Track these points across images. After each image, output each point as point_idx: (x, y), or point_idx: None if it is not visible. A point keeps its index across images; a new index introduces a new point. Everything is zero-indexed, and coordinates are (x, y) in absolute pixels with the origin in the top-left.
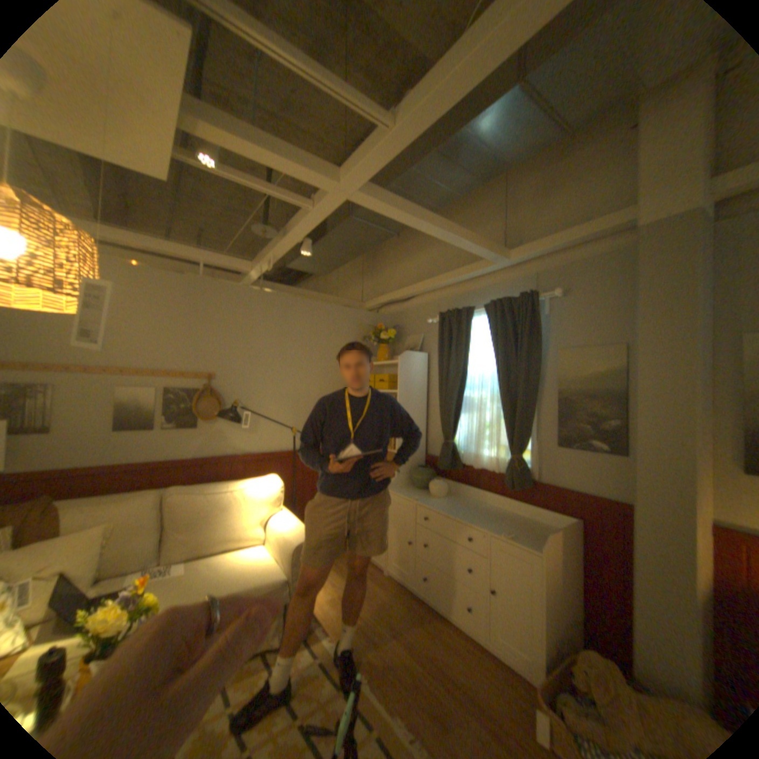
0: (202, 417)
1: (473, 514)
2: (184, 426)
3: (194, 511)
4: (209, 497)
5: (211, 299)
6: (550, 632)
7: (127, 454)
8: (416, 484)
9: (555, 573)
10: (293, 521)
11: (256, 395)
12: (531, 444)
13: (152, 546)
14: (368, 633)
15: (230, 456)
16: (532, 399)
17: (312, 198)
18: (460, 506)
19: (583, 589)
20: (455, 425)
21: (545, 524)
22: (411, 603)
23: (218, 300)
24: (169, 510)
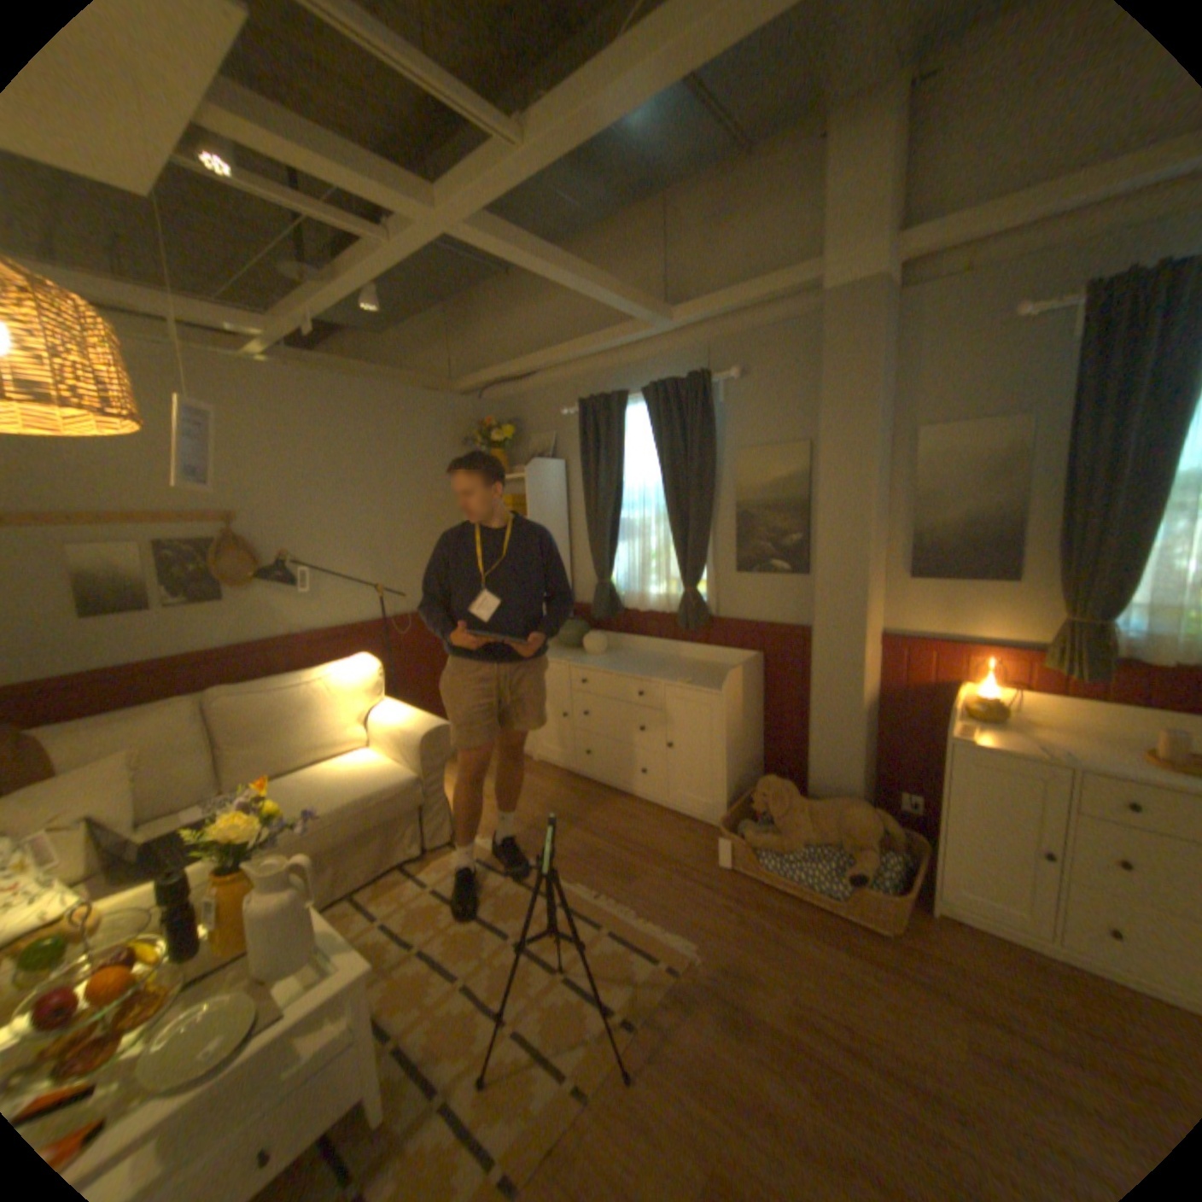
0: (228, 582)
1: (641, 666)
2: (201, 599)
3: (257, 716)
4: (275, 695)
5: (202, 385)
6: (730, 771)
7: (114, 652)
8: (563, 644)
9: (734, 710)
10: (406, 710)
11: (309, 542)
12: (705, 573)
13: (204, 771)
14: (526, 821)
15: (284, 637)
16: (705, 517)
17: (385, 227)
18: (625, 660)
19: (762, 725)
20: (610, 559)
21: (723, 664)
22: (573, 783)
23: (214, 387)
24: (219, 720)
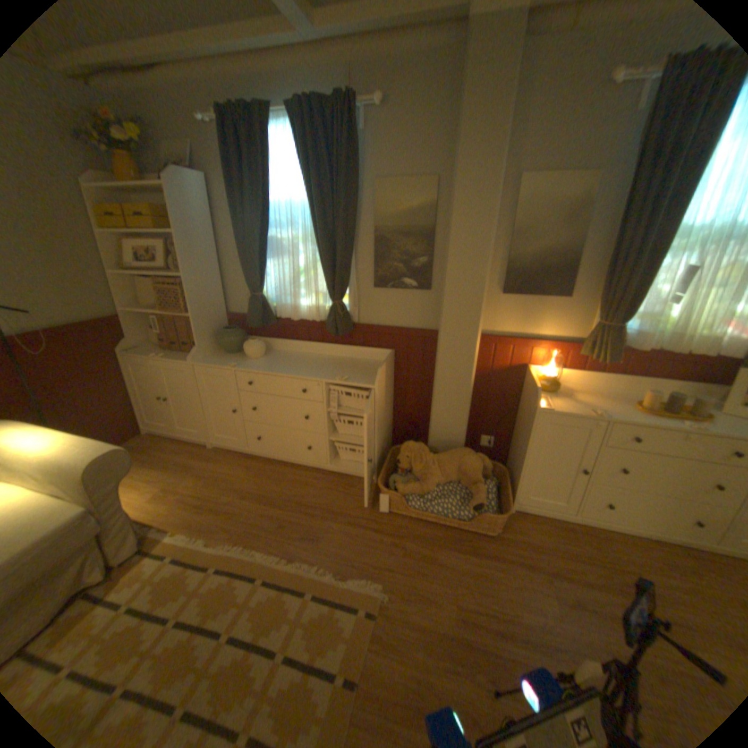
0: None
1: (301, 366)
2: None
3: None
4: None
5: None
6: (378, 440)
7: None
8: (223, 349)
9: (381, 397)
10: (58, 436)
11: None
12: (349, 288)
13: None
14: (213, 507)
15: None
16: (351, 239)
17: None
18: (285, 362)
19: (392, 401)
20: (262, 274)
21: (364, 360)
22: (247, 462)
23: None
24: None
